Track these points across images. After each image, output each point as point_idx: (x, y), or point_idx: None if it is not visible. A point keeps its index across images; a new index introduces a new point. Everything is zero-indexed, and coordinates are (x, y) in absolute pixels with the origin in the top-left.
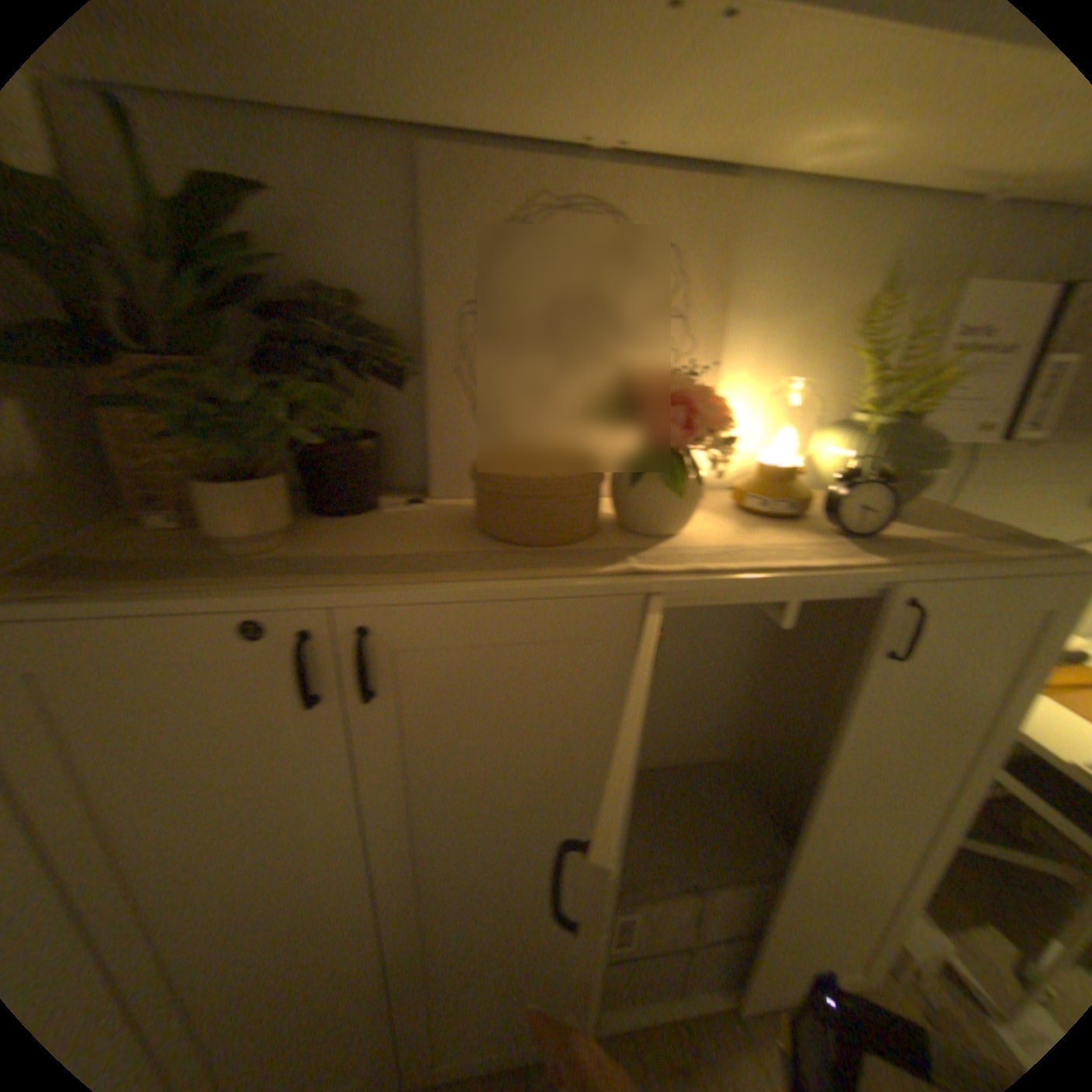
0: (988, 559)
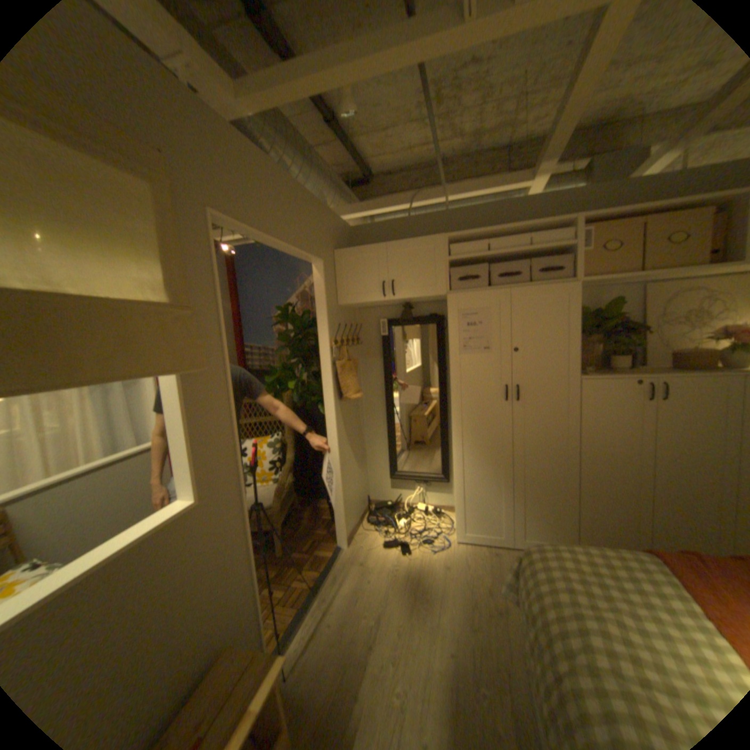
0: None
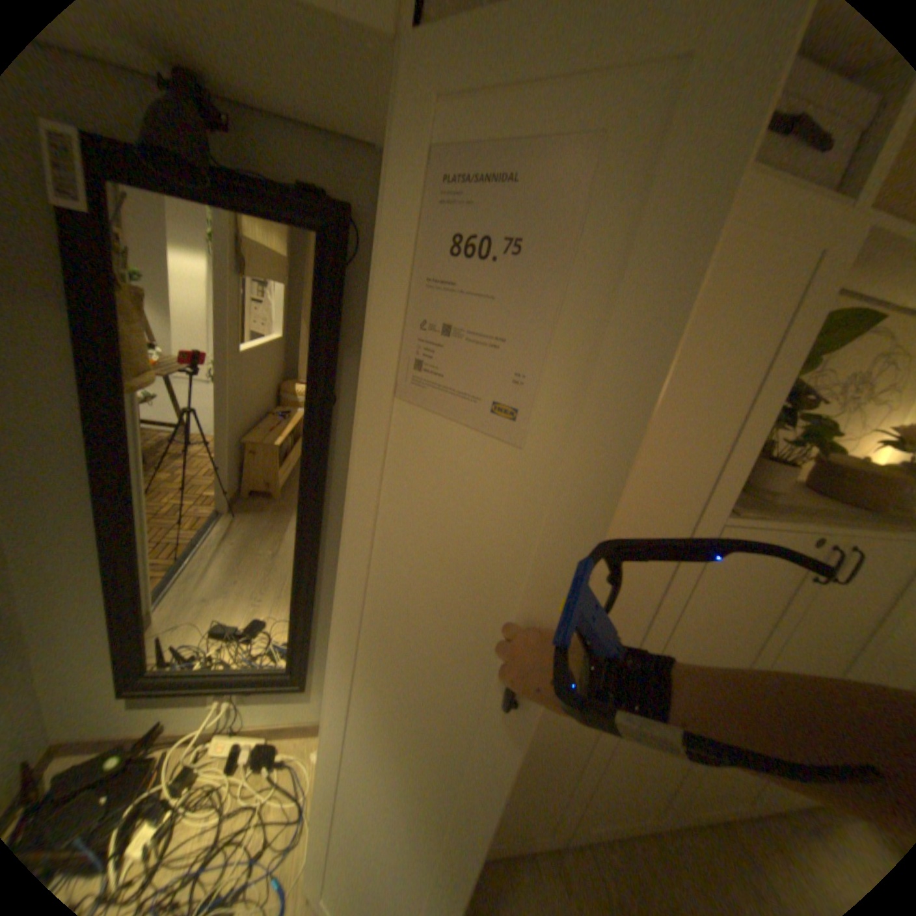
0: None
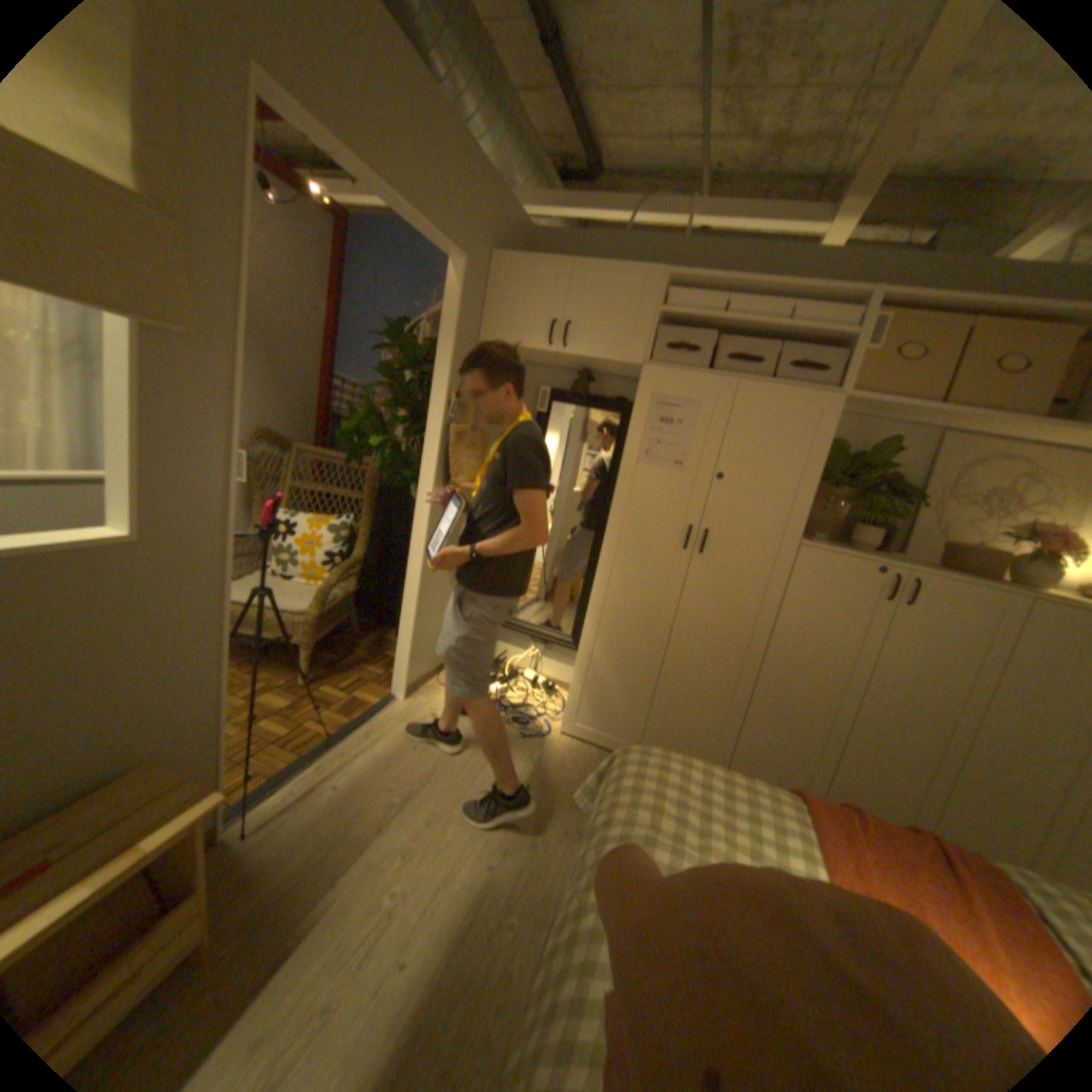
0: None
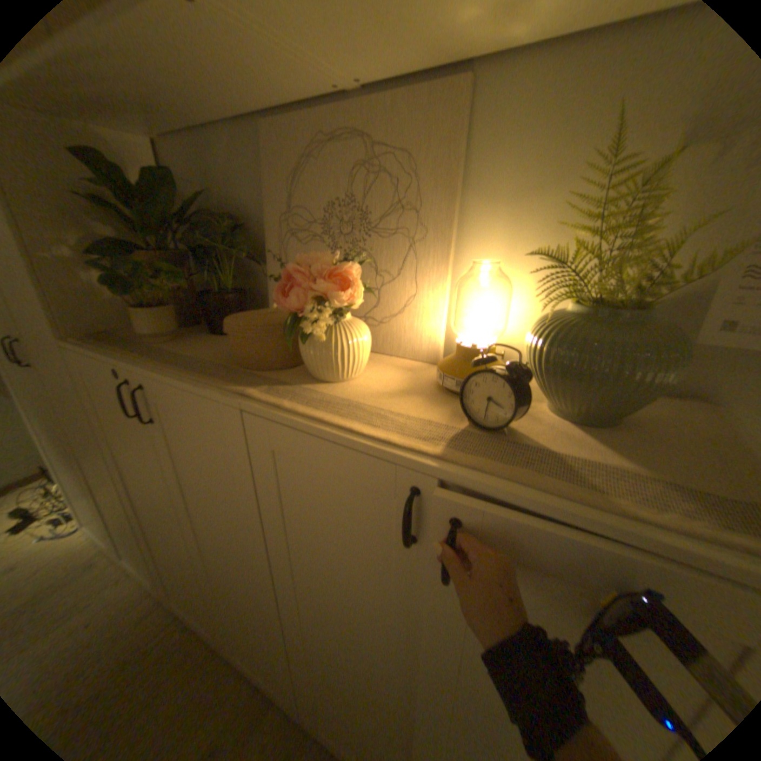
0: (580, 500)
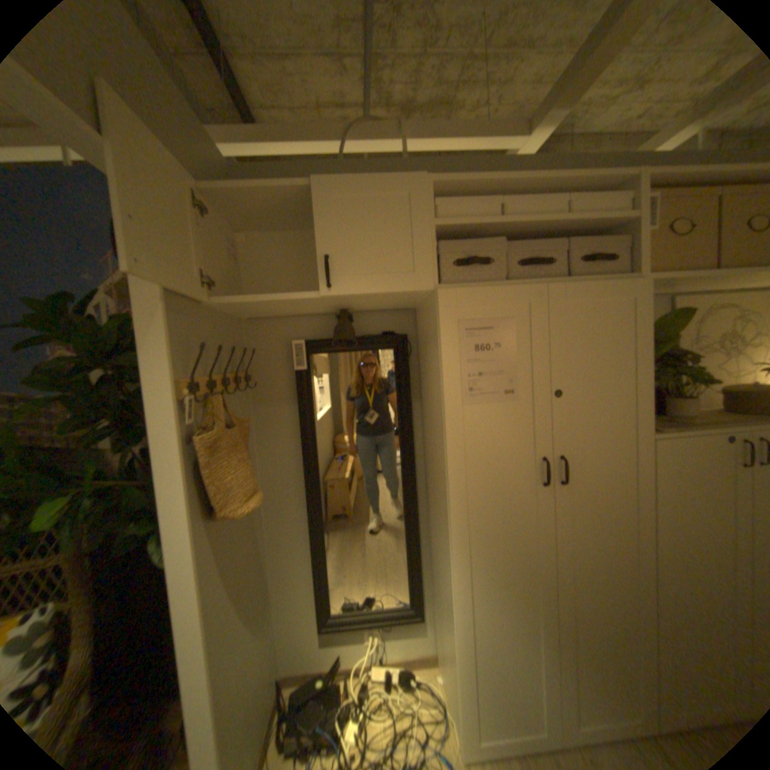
0: None
